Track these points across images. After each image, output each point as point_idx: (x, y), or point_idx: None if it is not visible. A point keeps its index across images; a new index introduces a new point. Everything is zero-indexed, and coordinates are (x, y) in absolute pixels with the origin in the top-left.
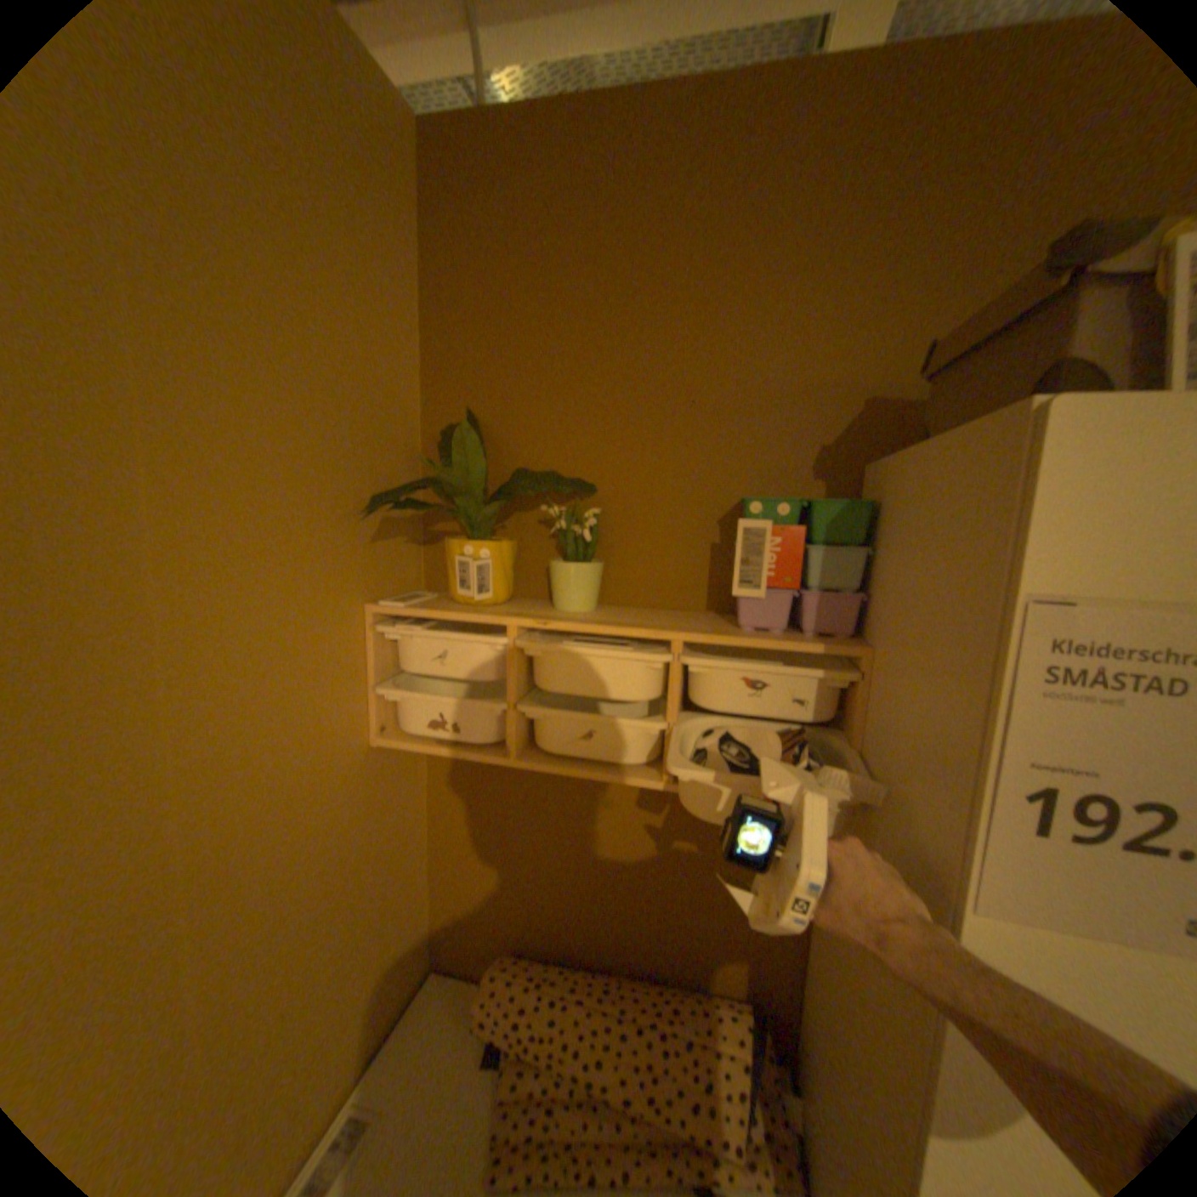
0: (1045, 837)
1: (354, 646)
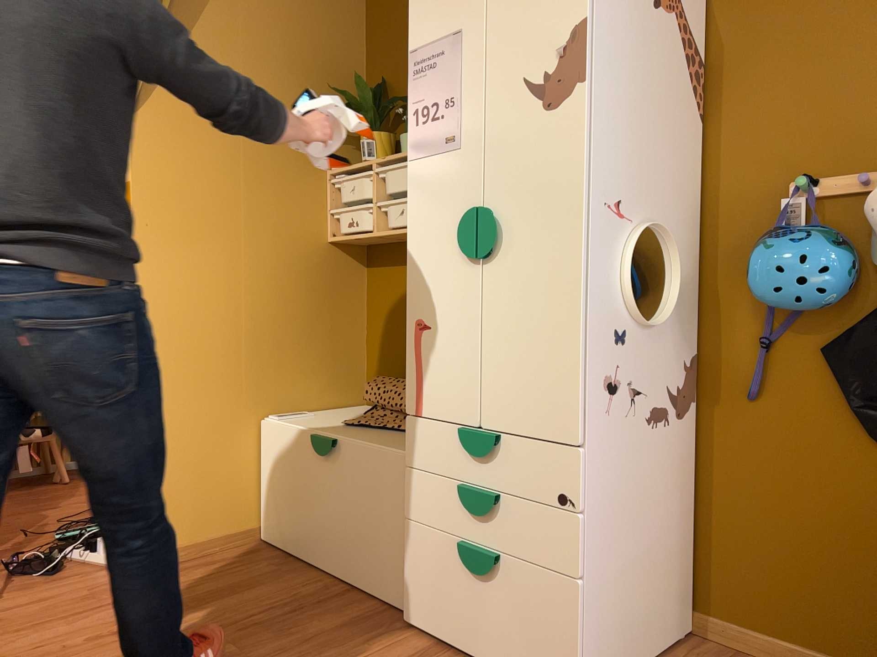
0: (417, 127)
1: (319, 188)
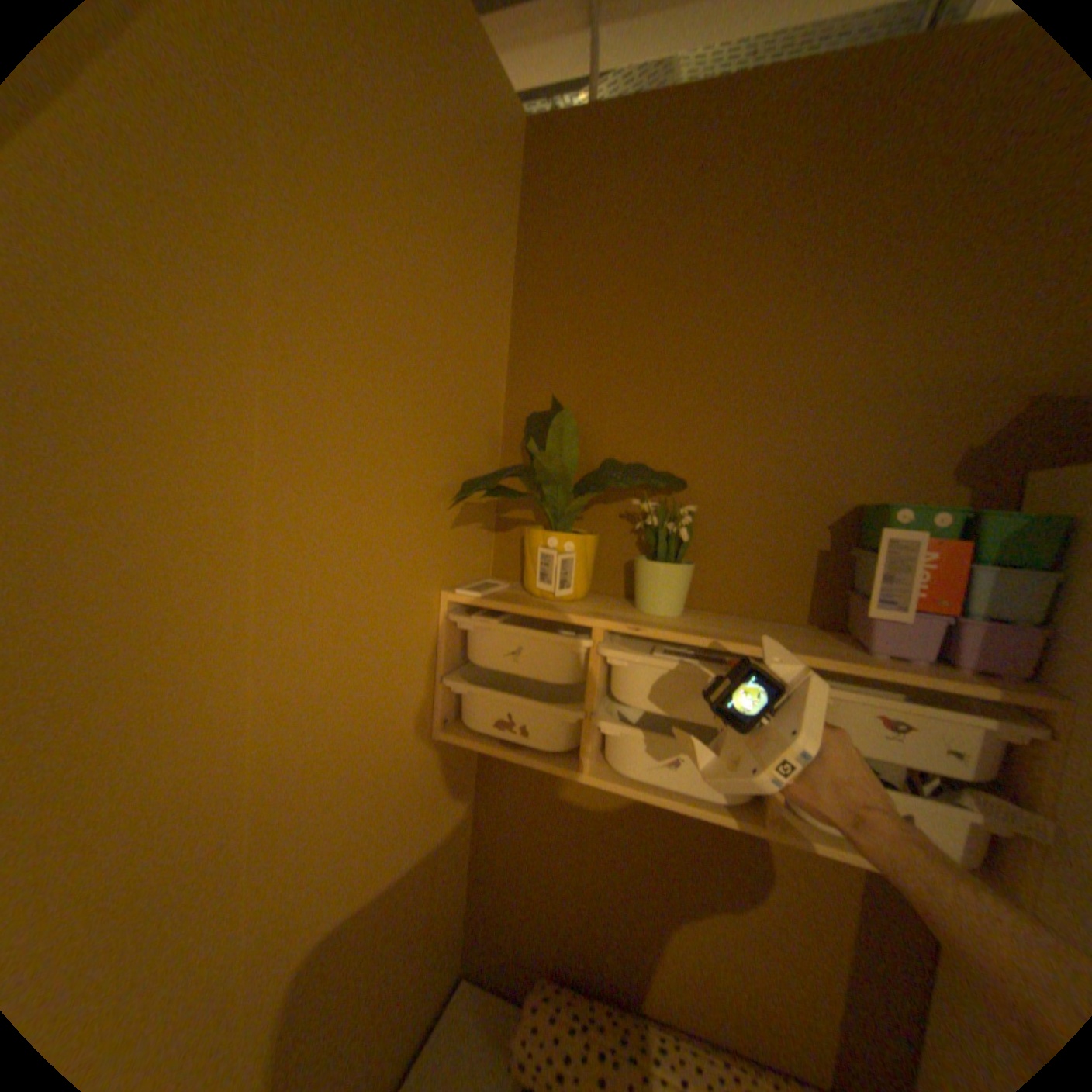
0: None
1: (428, 633)
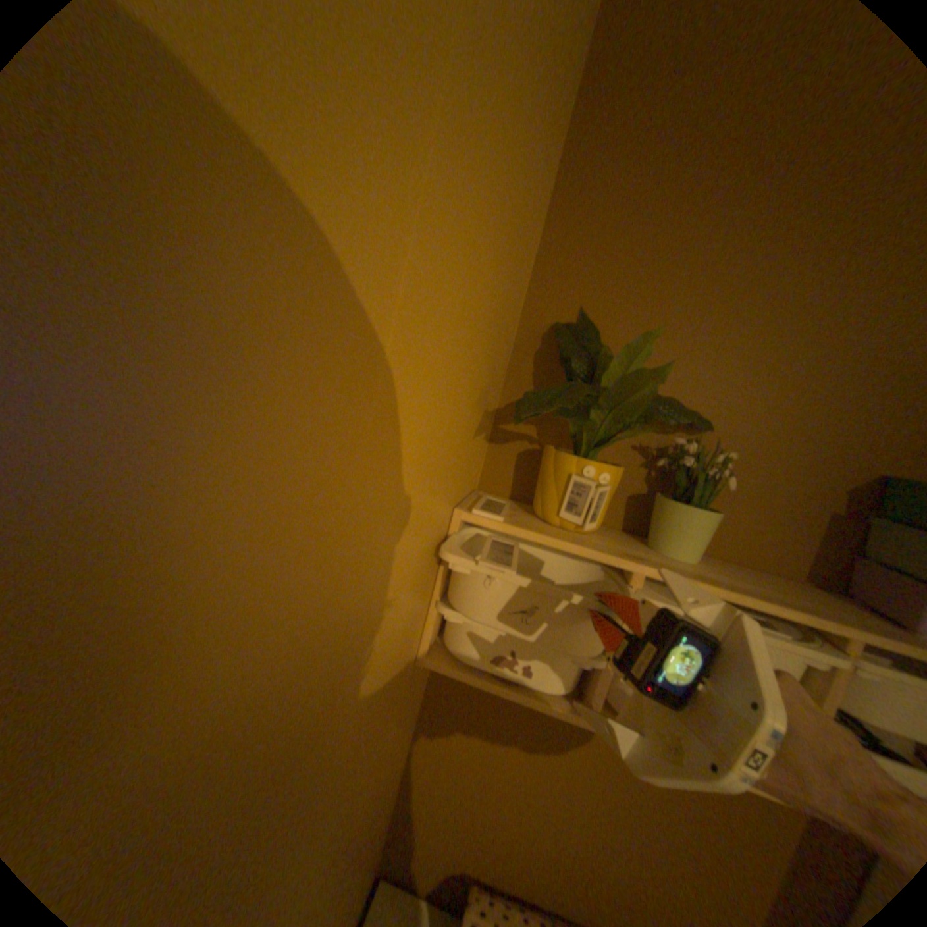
0: None
1: (438, 555)
